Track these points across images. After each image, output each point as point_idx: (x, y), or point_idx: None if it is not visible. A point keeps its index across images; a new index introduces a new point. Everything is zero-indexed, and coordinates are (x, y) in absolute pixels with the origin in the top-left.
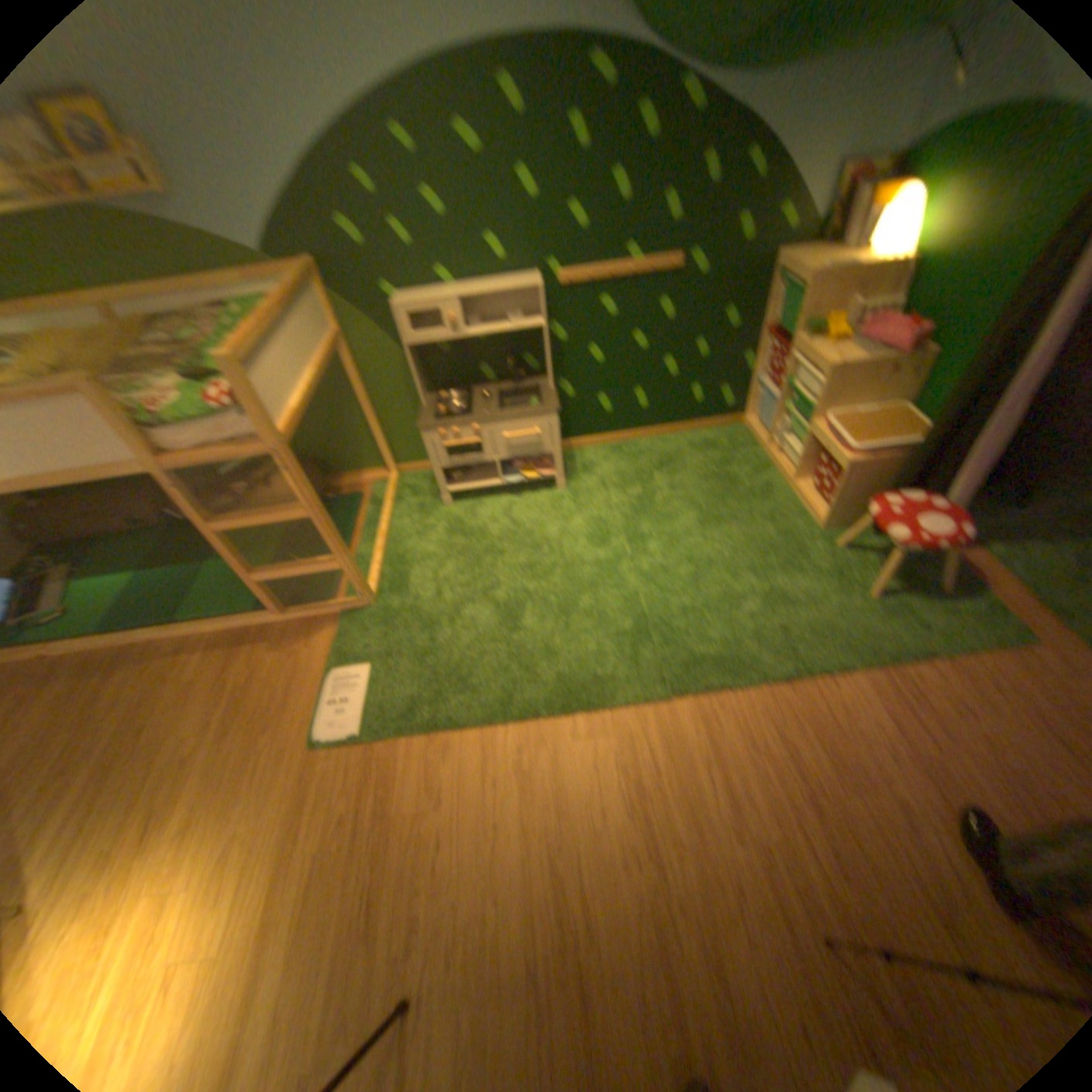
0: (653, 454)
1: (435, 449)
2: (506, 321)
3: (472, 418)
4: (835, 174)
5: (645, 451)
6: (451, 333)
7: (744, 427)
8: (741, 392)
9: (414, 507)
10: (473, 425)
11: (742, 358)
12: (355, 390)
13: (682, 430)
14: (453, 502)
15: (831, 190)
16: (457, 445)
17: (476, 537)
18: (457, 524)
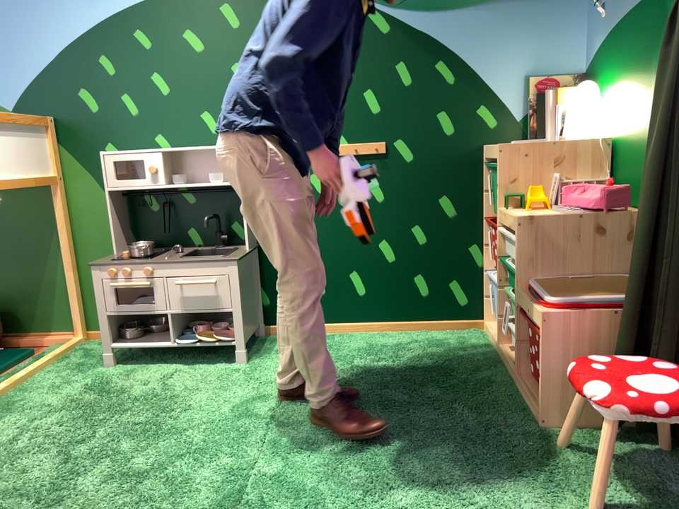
0: (368, 346)
1: (105, 291)
2: (212, 182)
3: (149, 261)
4: (524, 86)
5: (361, 343)
6: (152, 183)
7: (486, 332)
8: (476, 290)
9: (74, 365)
10: (148, 267)
11: (469, 251)
12: (61, 238)
13: (412, 329)
14: (119, 365)
15: (524, 98)
16: (127, 288)
17: (113, 396)
18: (103, 384)
